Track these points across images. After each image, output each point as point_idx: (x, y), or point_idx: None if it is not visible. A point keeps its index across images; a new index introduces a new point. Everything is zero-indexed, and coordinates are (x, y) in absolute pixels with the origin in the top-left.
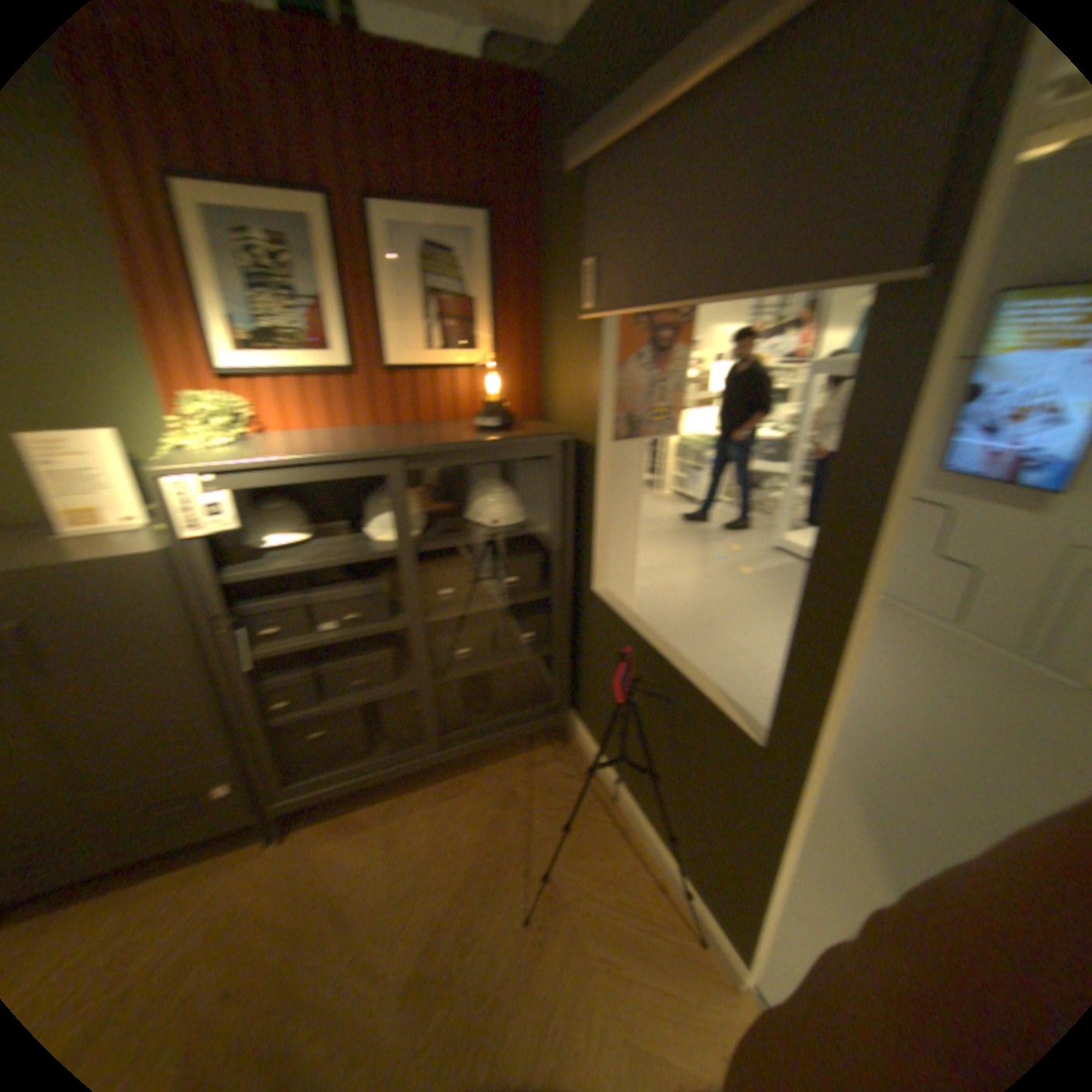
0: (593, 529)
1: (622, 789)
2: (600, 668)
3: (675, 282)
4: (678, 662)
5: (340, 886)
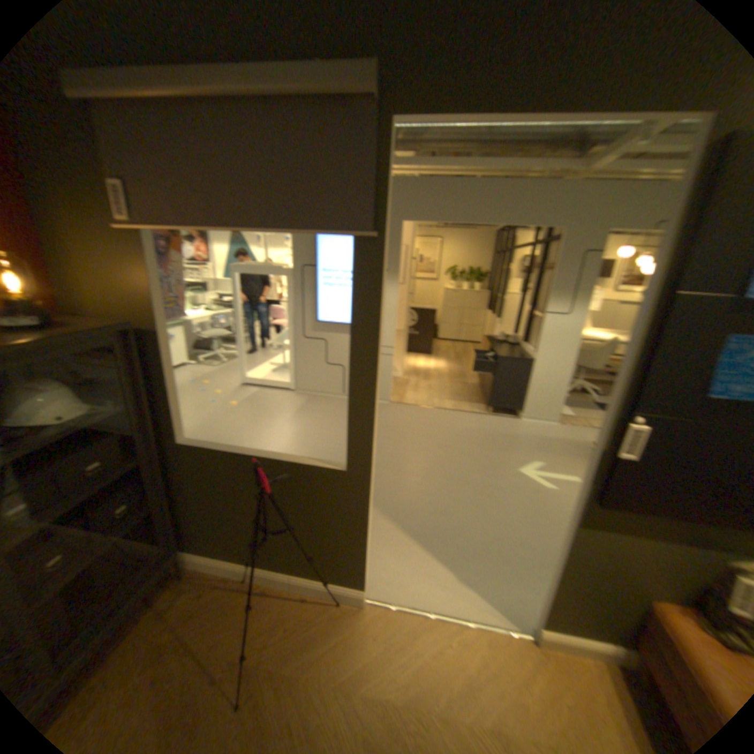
0: (167, 395)
1: (246, 568)
2: (201, 498)
3: (223, 214)
4: (274, 456)
5: None
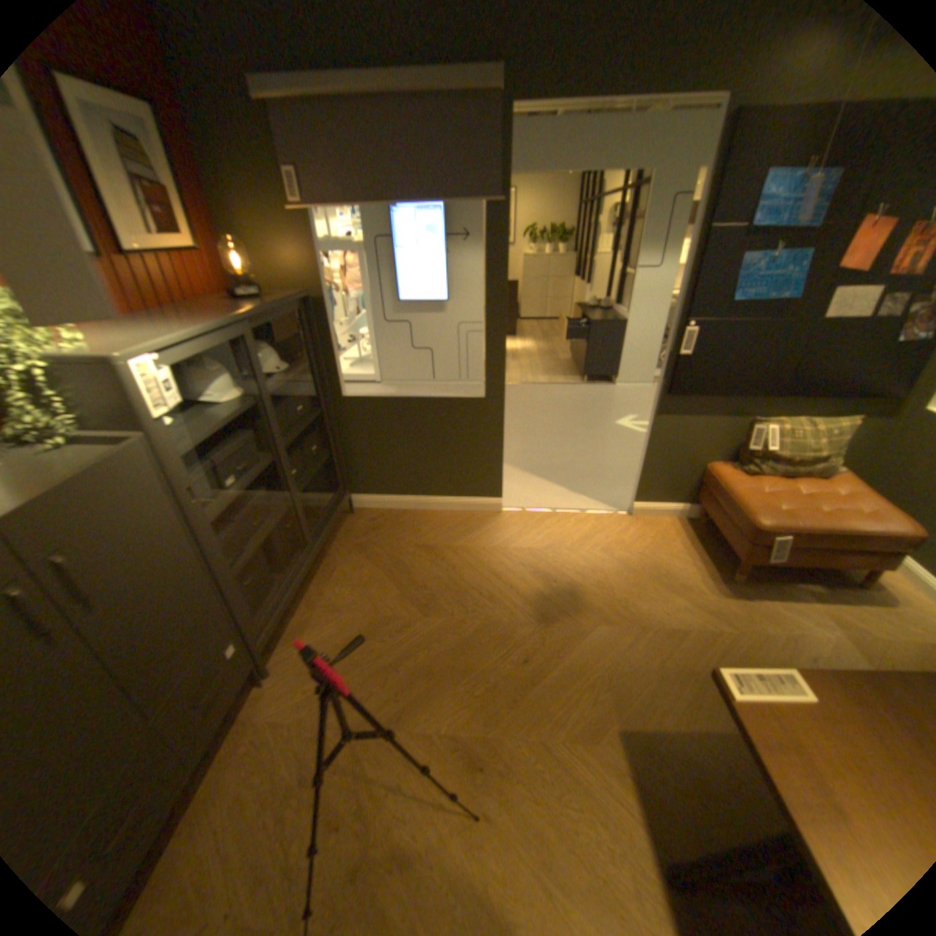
0: (336, 353)
1: (407, 496)
2: (367, 441)
3: (384, 190)
4: (426, 395)
5: (338, 636)
